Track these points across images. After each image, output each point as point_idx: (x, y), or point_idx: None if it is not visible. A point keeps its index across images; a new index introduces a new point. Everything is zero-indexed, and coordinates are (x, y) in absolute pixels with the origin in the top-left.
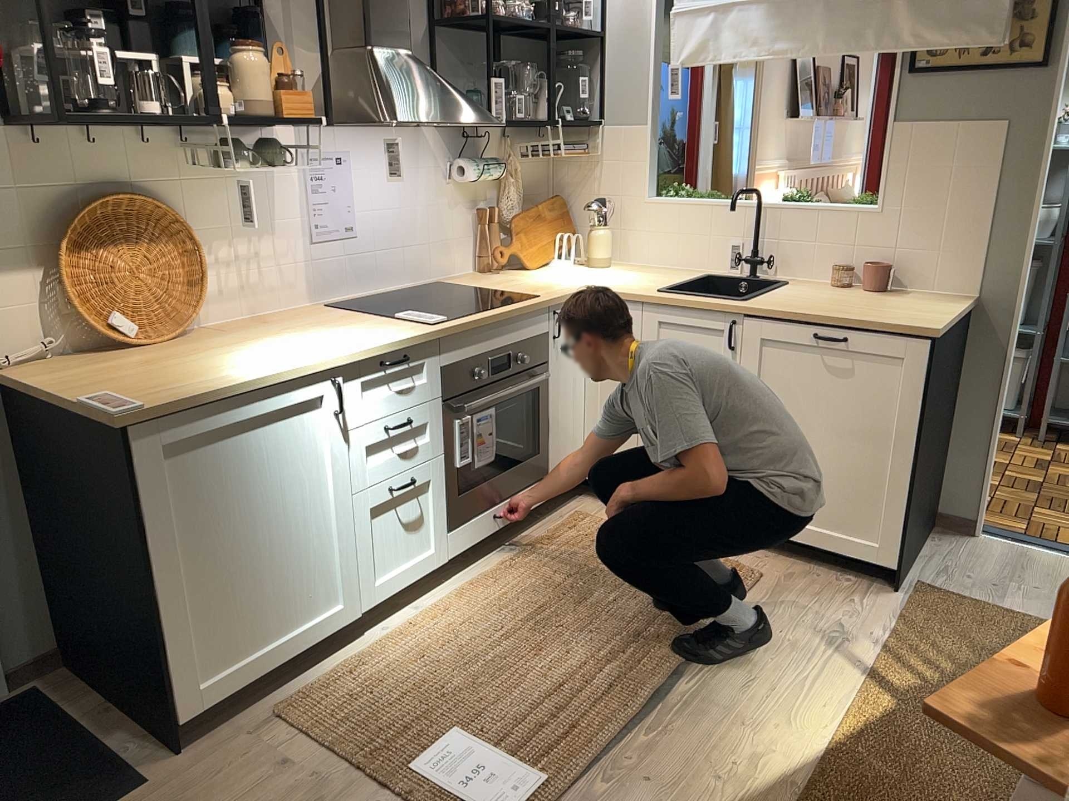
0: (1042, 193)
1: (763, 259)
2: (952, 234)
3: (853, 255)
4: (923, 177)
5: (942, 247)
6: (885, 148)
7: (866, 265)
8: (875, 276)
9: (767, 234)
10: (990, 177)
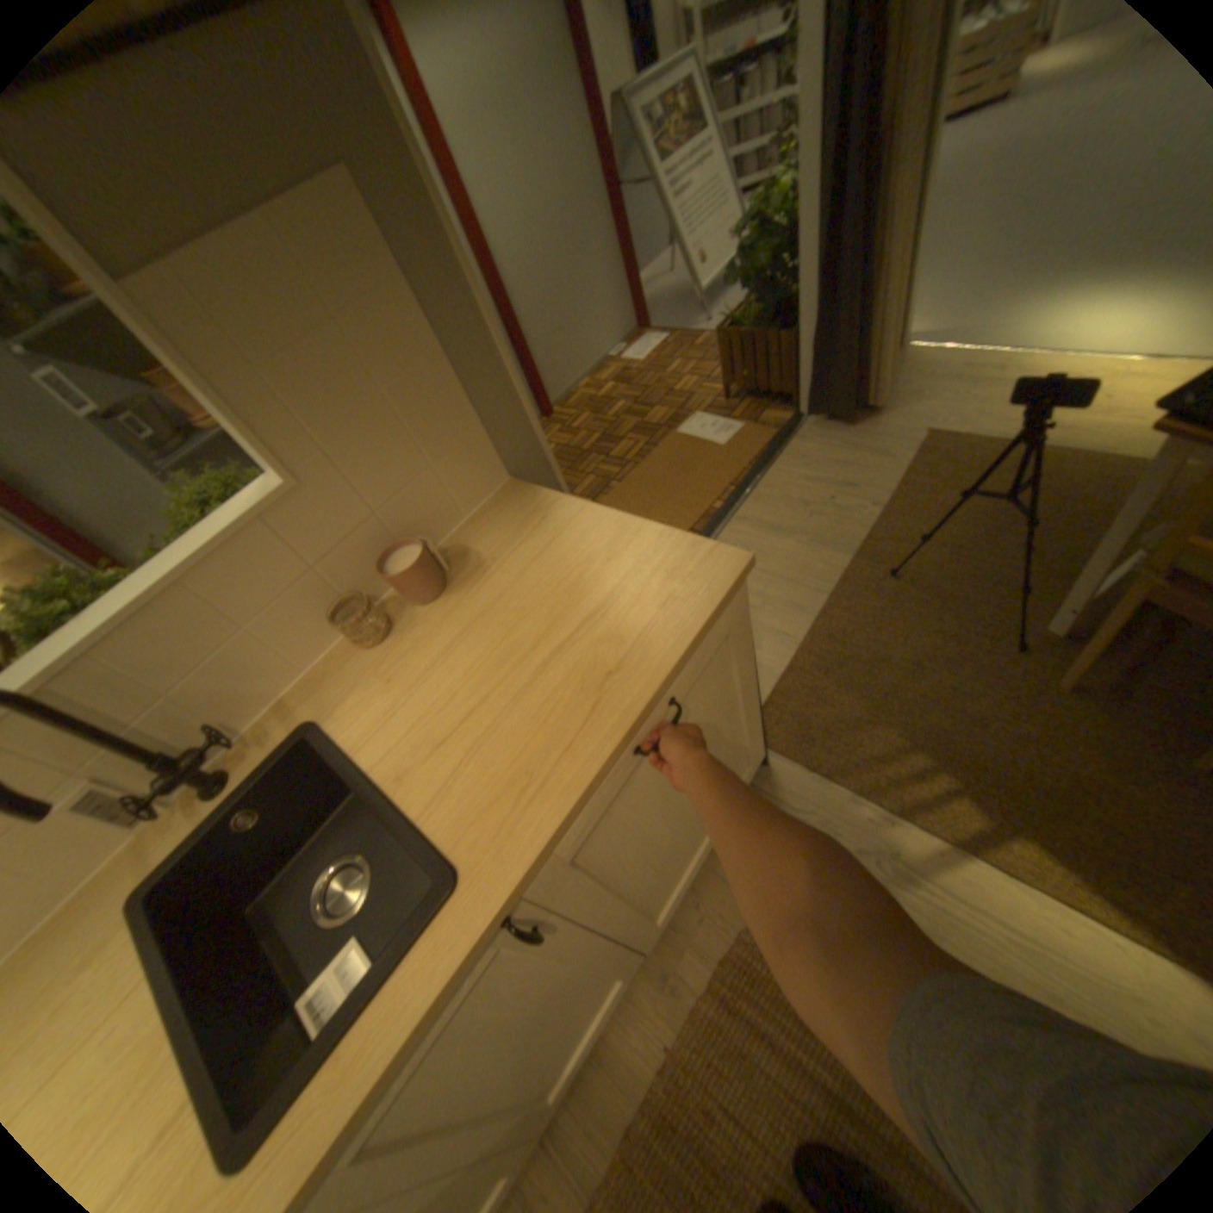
0: (474, 287)
1: (173, 751)
2: (424, 433)
3: (324, 584)
4: (304, 371)
5: (428, 462)
6: (172, 363)
7: (397, 580)
8: (425, 578)
9: (121, 717)
10: (402, 305)
